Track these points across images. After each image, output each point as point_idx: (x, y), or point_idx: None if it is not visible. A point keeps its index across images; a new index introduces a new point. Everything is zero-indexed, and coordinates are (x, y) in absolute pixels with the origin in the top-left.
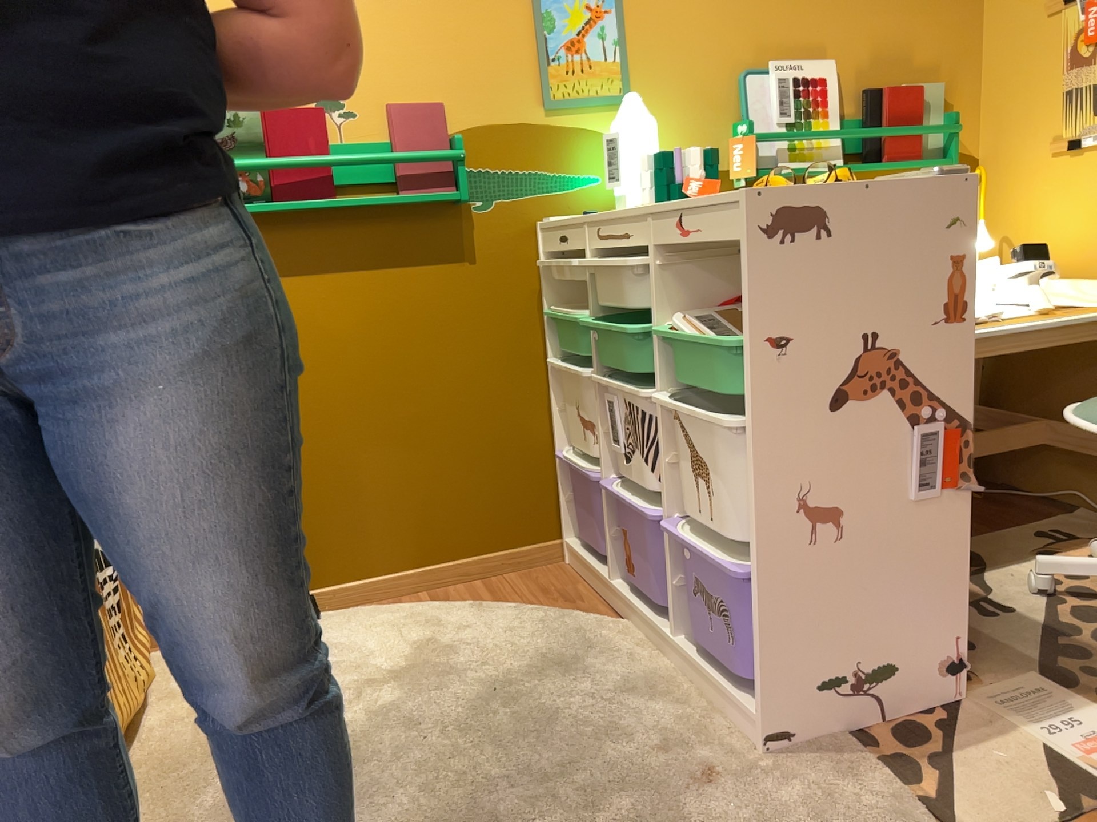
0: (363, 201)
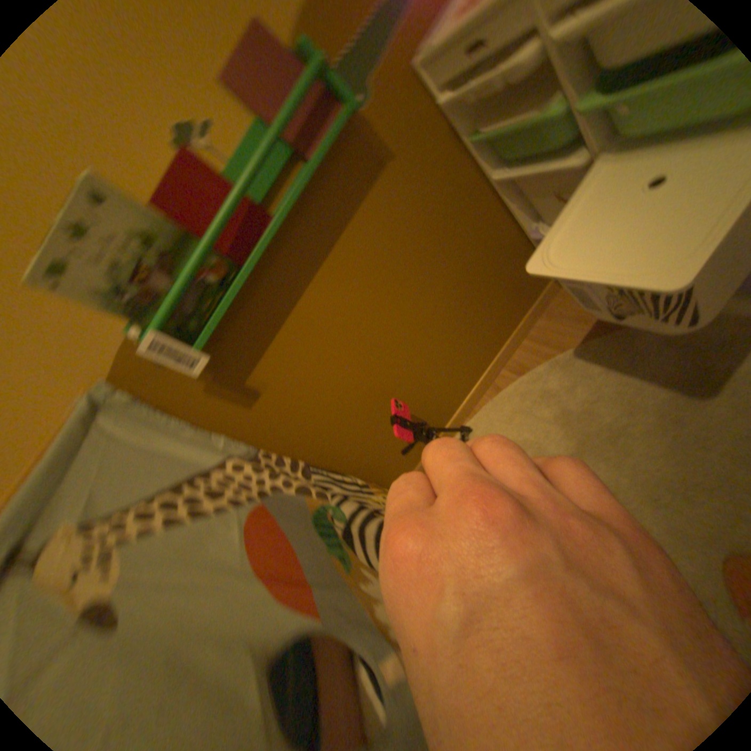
0: (291, 199)
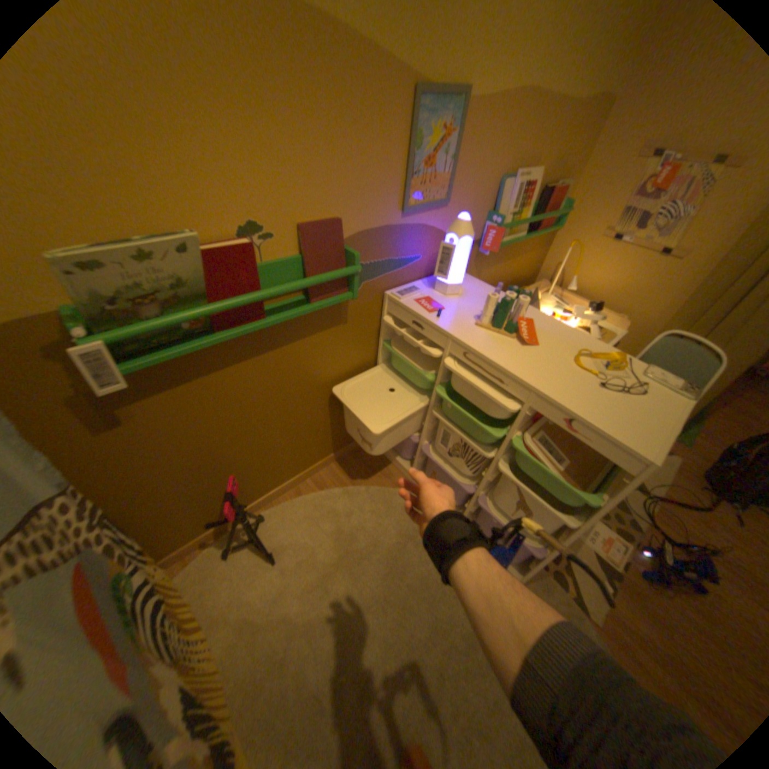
0: (290, 317)
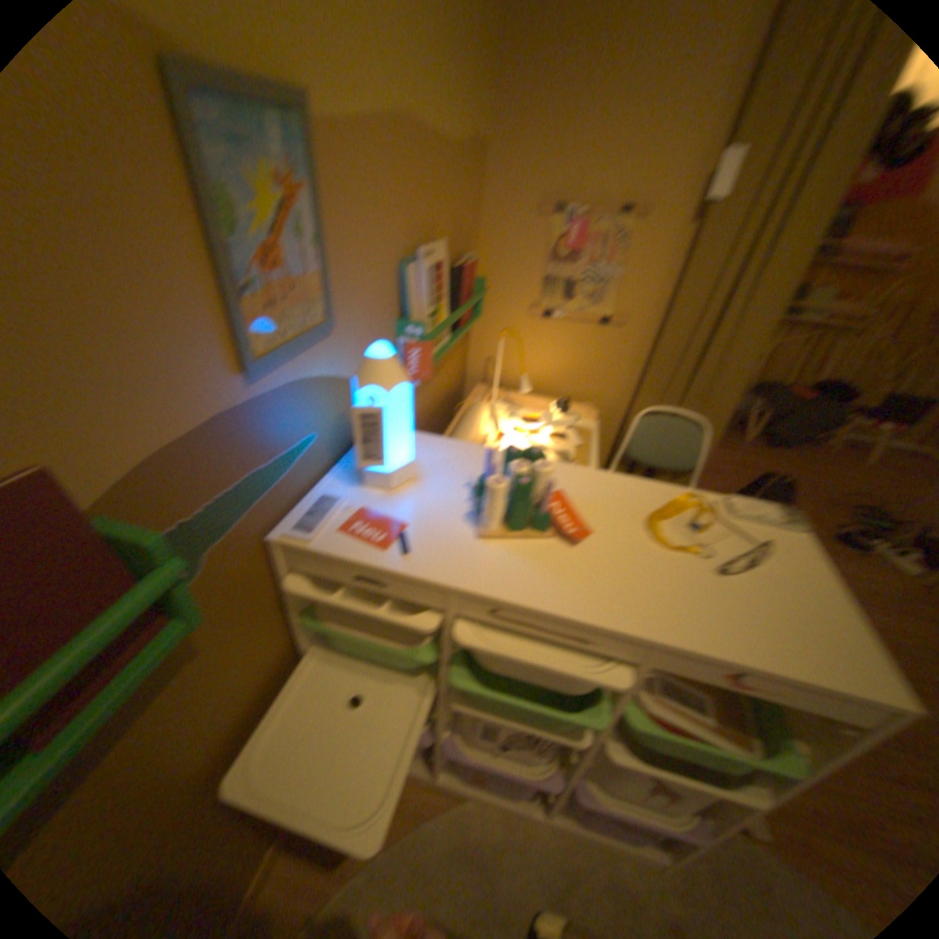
0: None
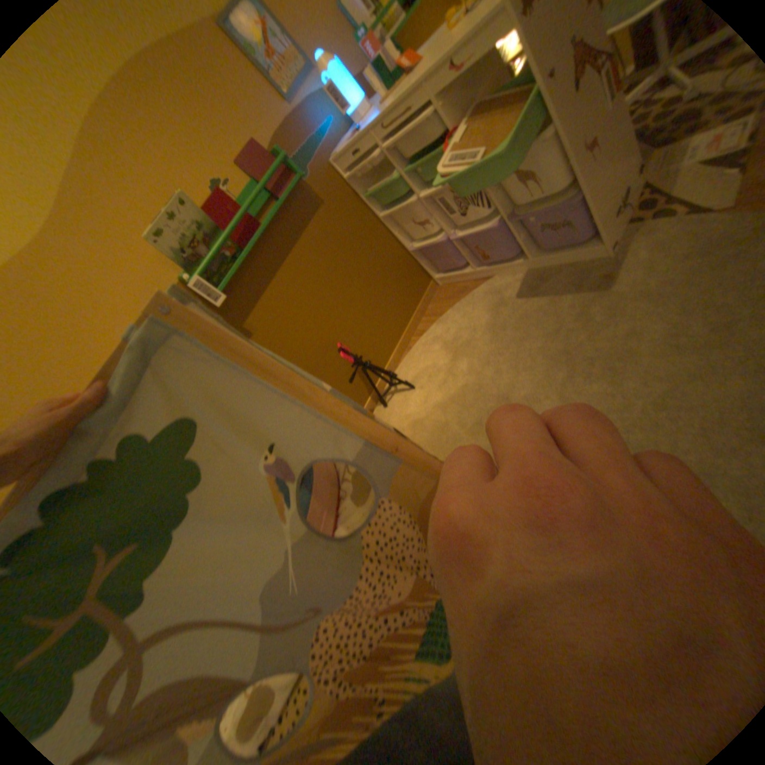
0: (272, 214)
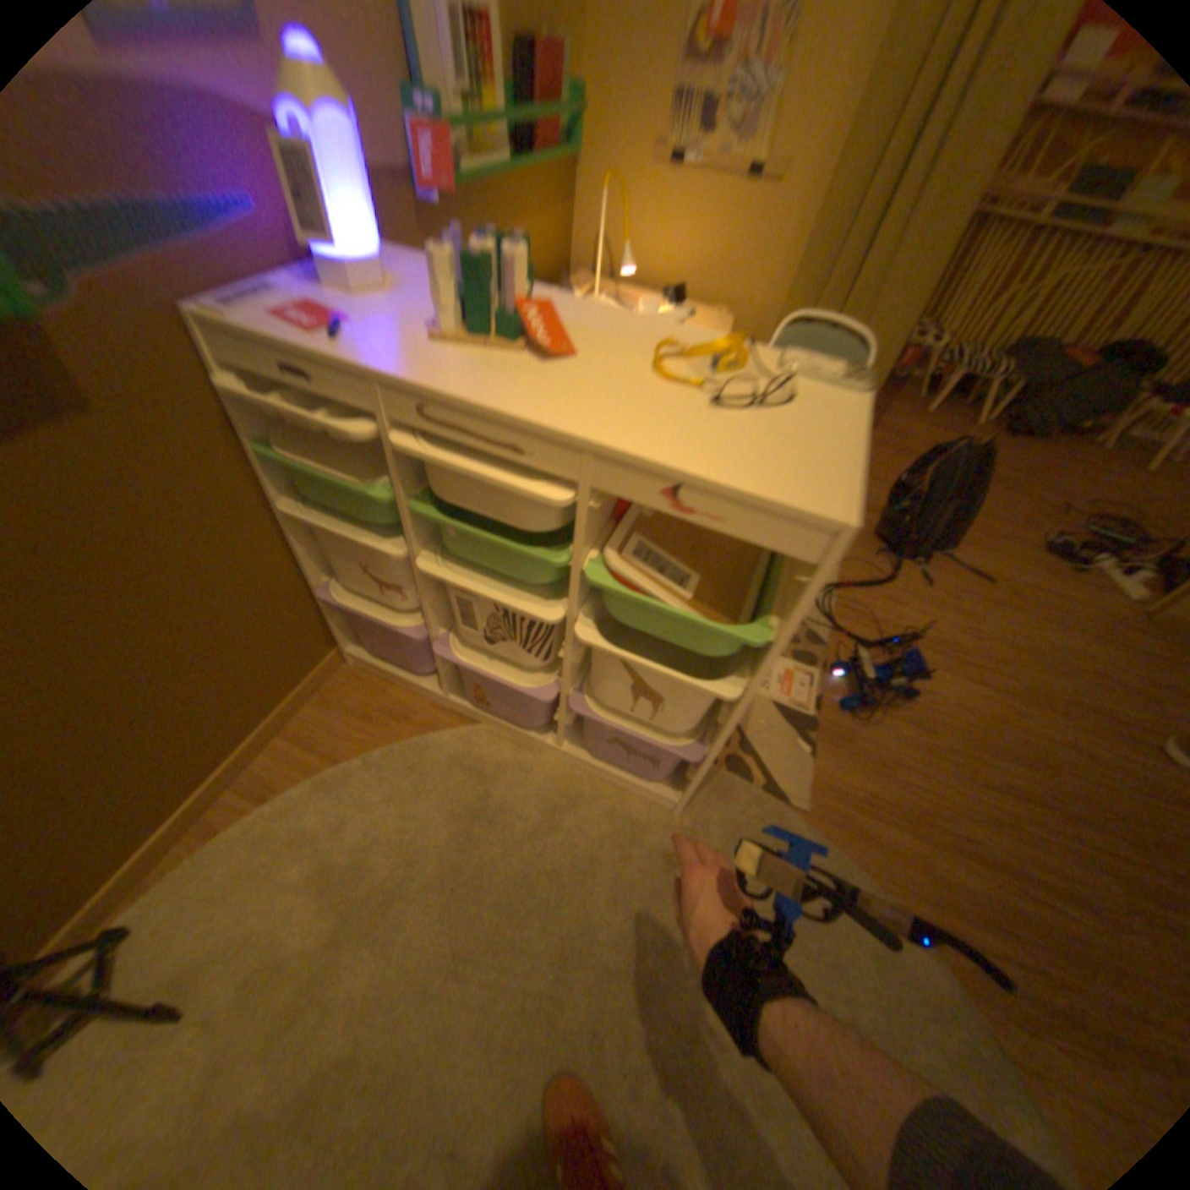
0: None
